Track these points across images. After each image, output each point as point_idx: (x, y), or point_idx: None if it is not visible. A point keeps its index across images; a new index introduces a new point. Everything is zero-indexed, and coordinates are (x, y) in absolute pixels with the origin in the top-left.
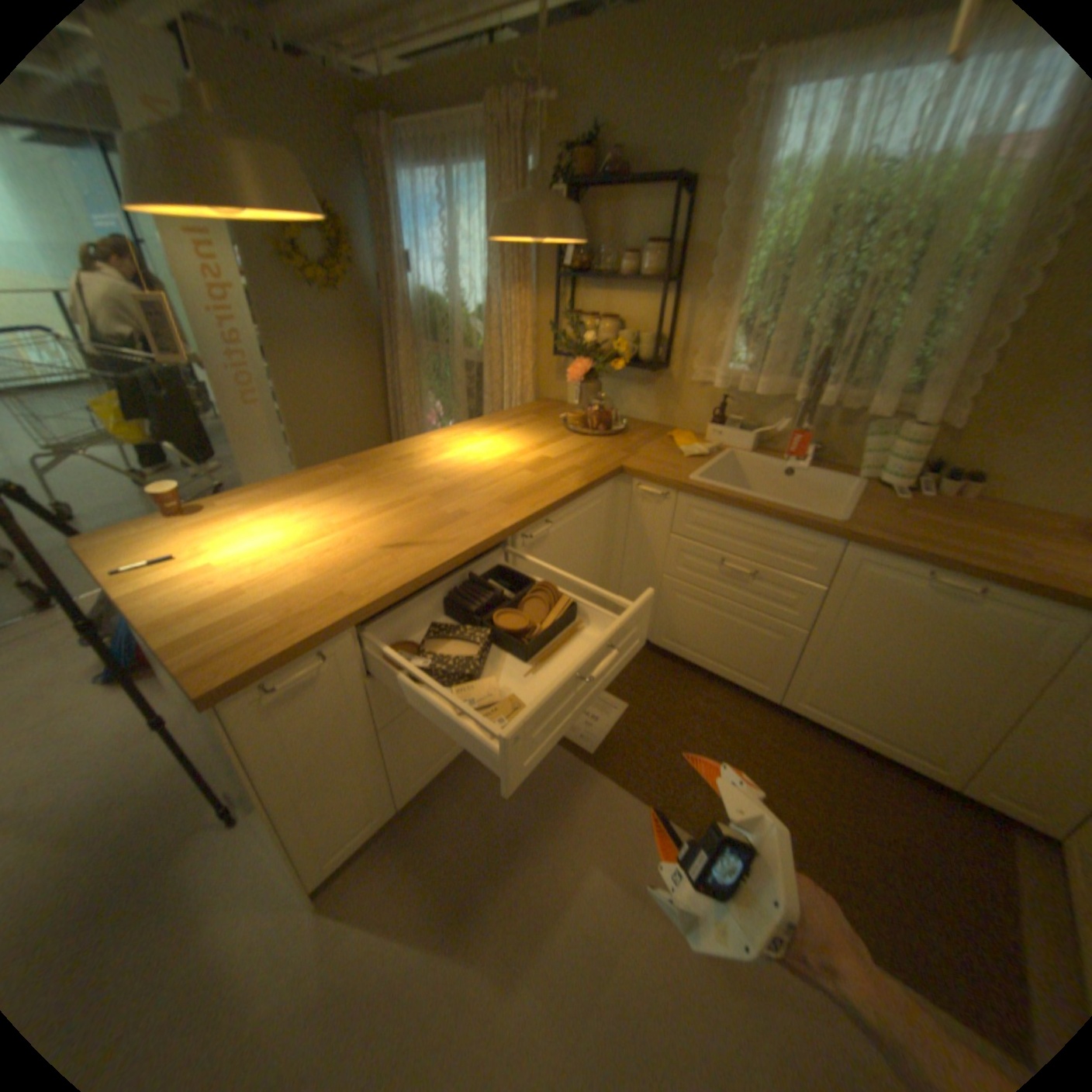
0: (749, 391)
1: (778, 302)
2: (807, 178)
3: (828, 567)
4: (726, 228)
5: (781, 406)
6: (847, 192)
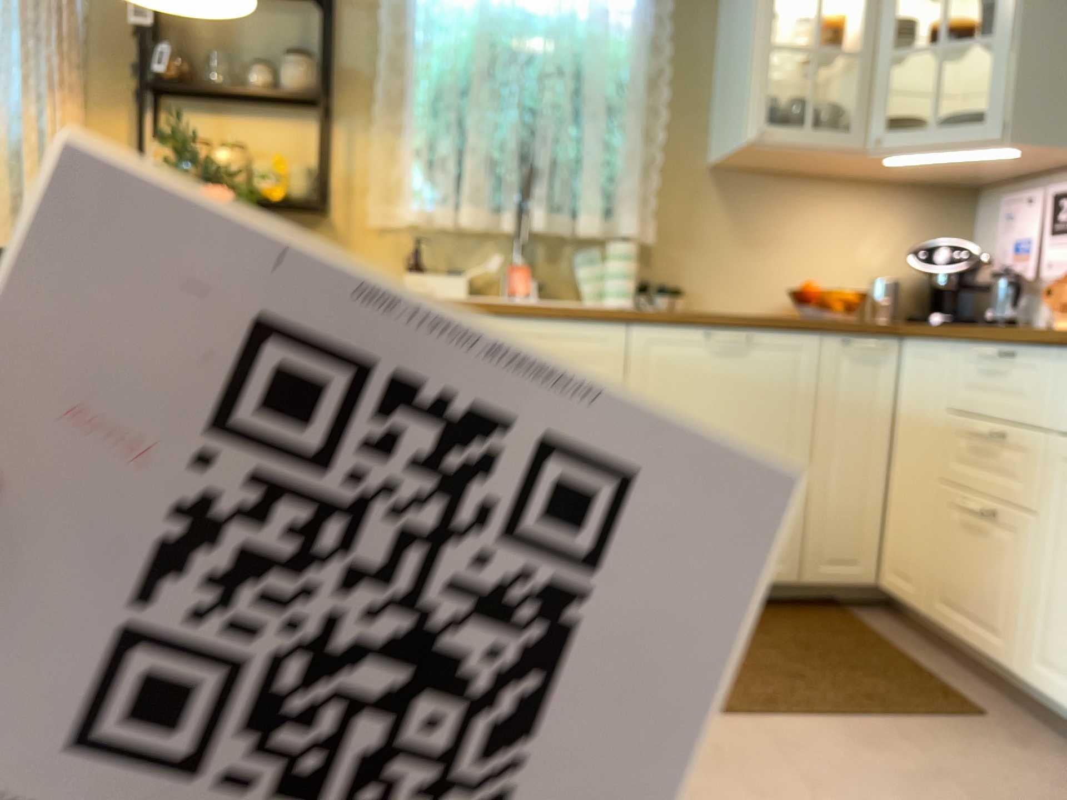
0: (444, 234)
1: (457, 132)
2: (460, 16)
3: (620, 361)
4: (385, 53)
5: (484, 248)
6: (501, 33)
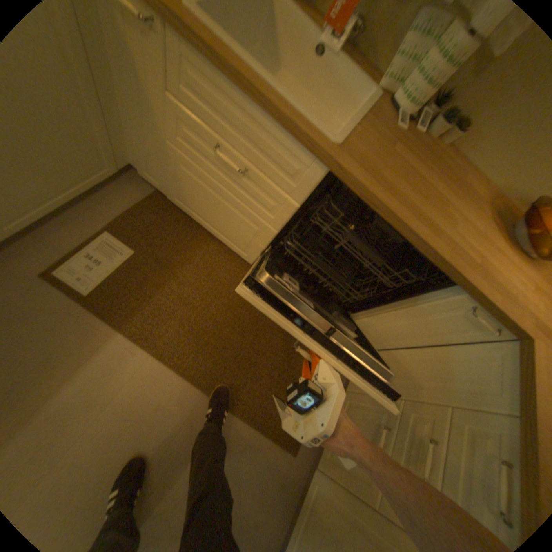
0: None
1: None
2: None
3: (307, 189)
4: None
5: None
6: None
